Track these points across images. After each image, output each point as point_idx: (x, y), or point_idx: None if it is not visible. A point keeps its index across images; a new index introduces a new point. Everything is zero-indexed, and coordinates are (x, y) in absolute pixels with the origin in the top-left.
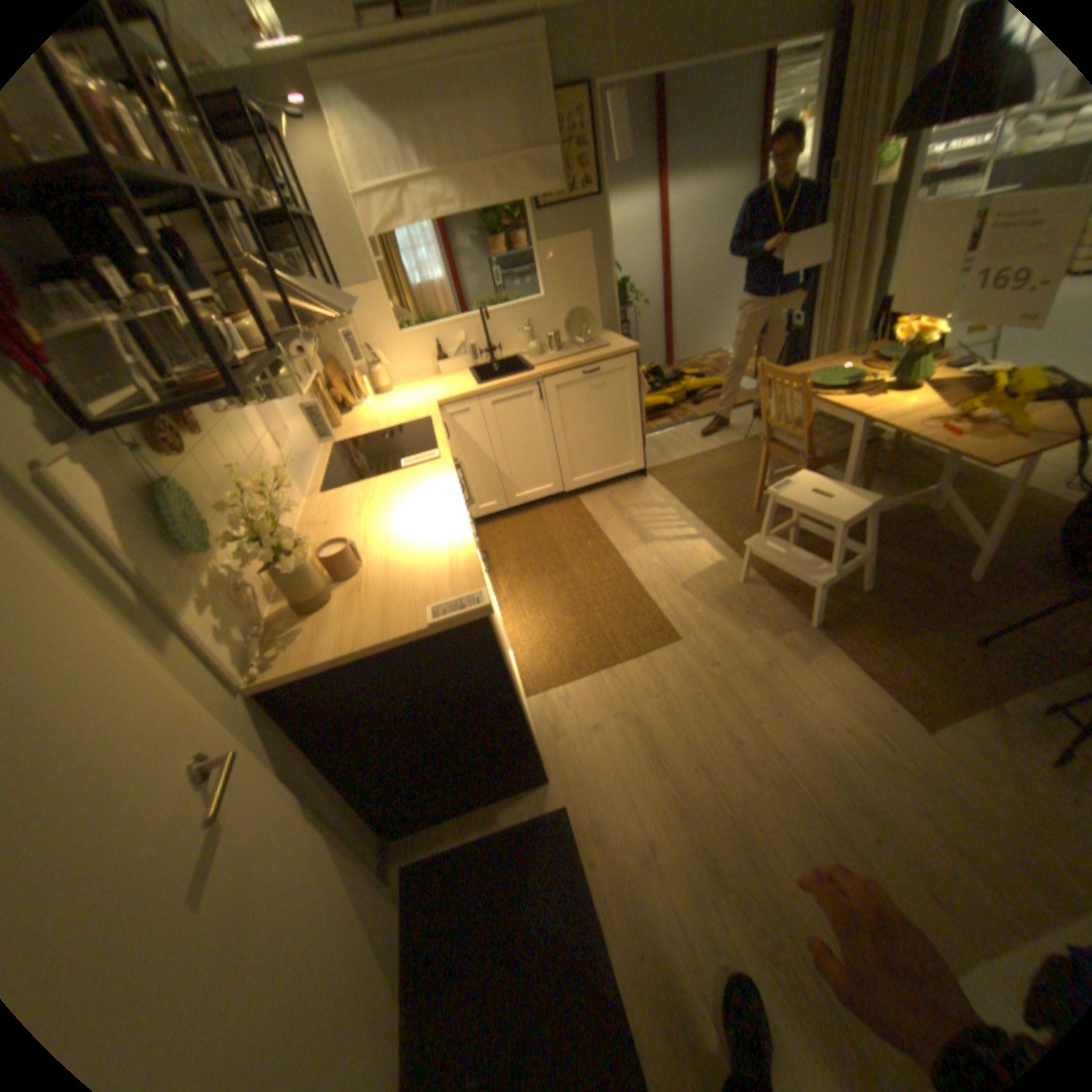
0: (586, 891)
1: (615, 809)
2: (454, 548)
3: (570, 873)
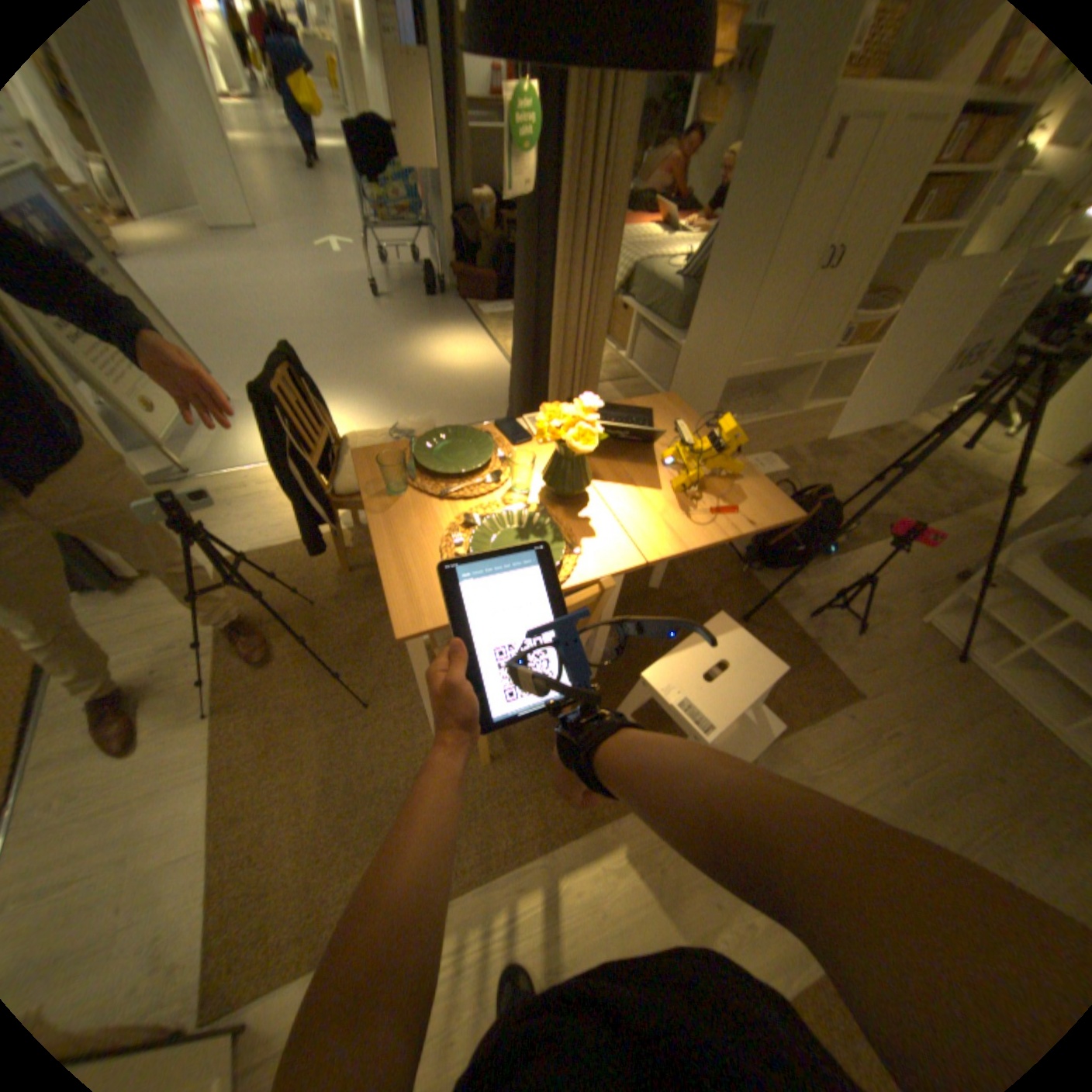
0: None
1: None
2: None
3: None
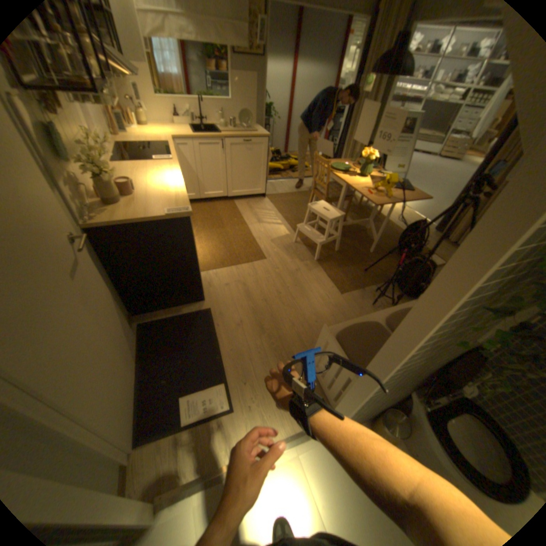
0: (214, 332)
1: (230, 309)
2: (177, 192)
3: (209, 327)
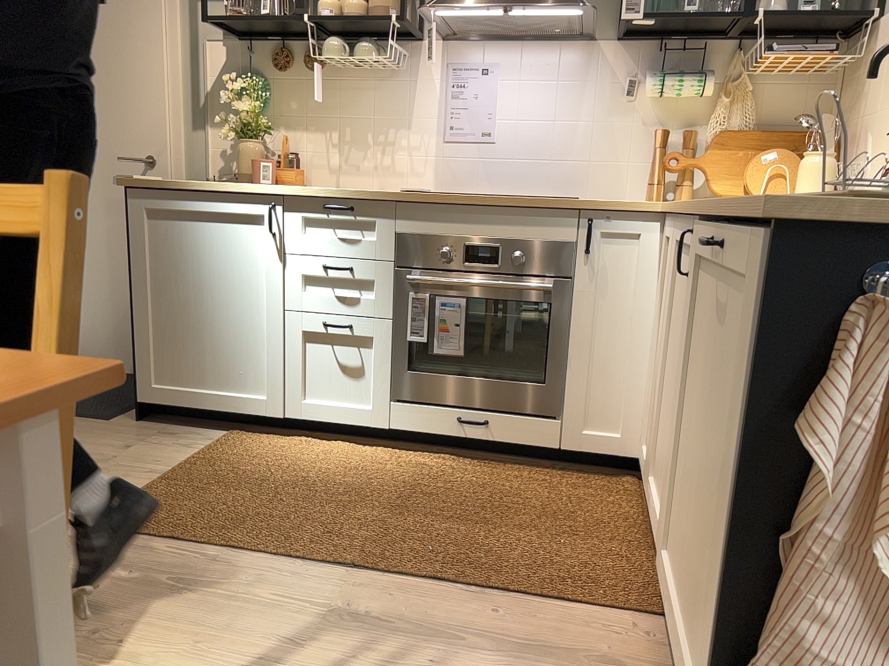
0: None
1: None
2: (210, 184)
3: None
